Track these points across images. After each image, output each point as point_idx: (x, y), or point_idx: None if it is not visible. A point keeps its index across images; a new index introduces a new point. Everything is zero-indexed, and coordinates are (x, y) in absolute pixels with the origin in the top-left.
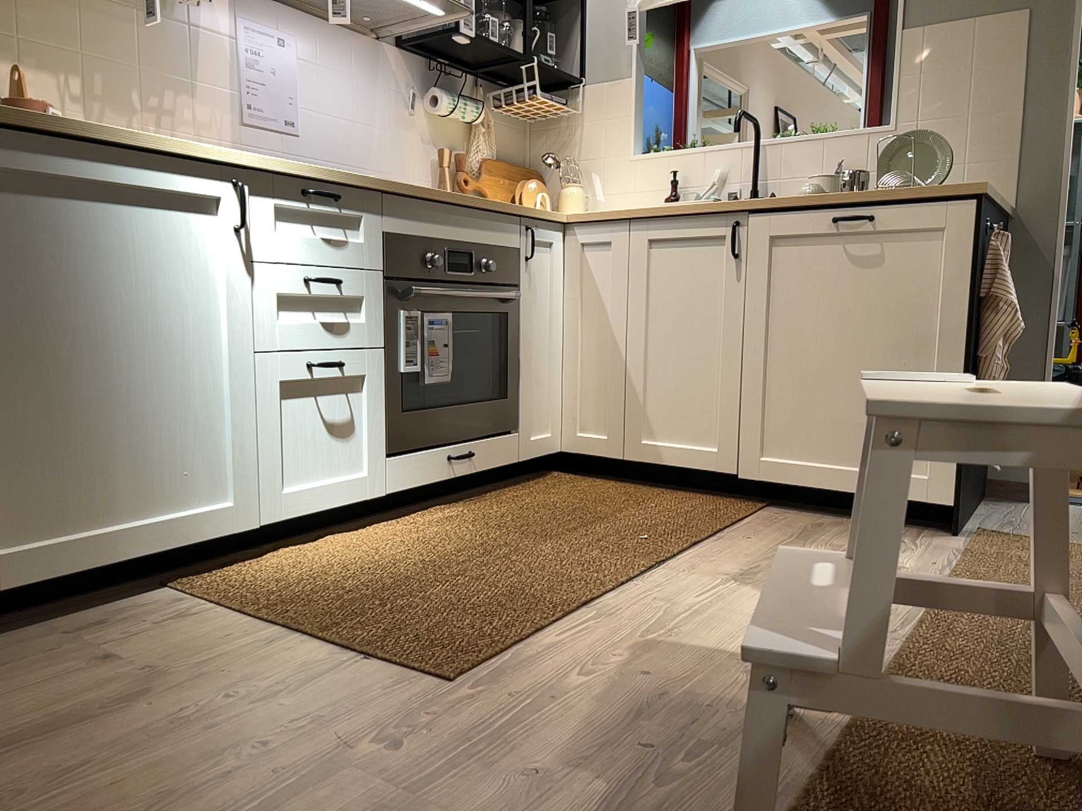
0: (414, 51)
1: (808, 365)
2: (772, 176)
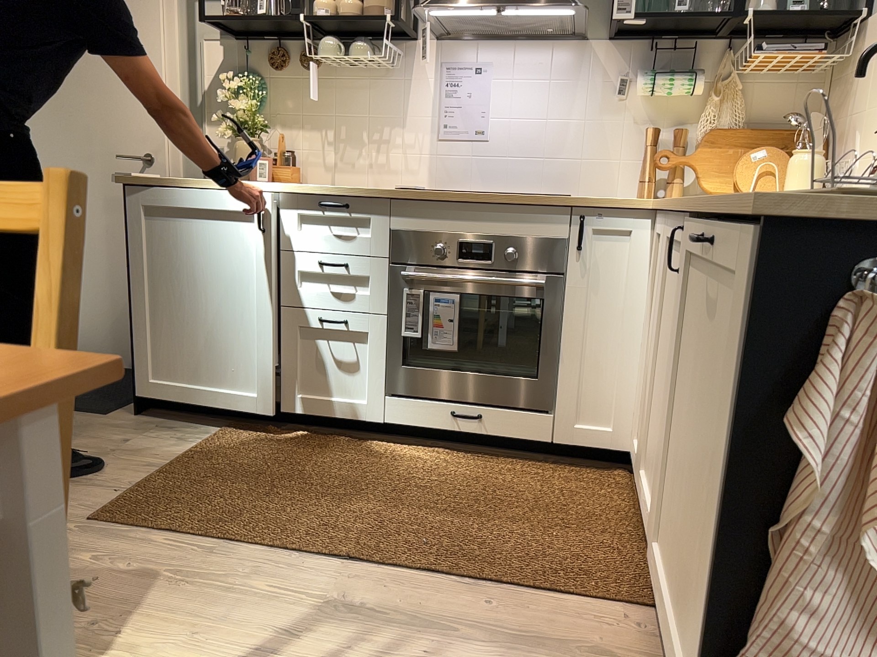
0: (626, 37)
1: (686, 452)
2: None
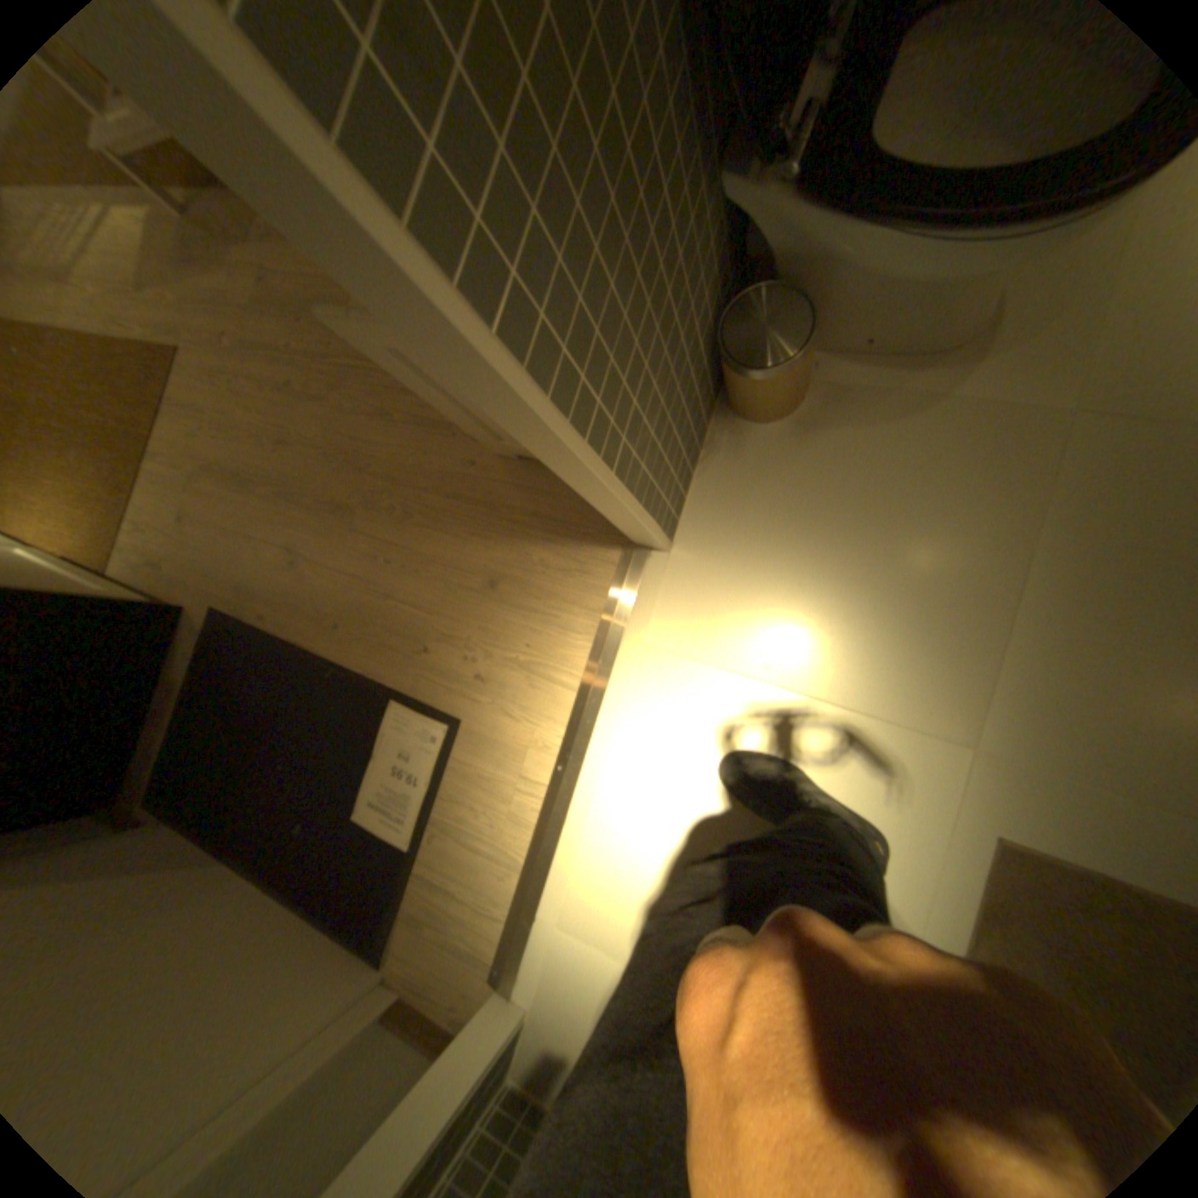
0: None
1: None
2: None
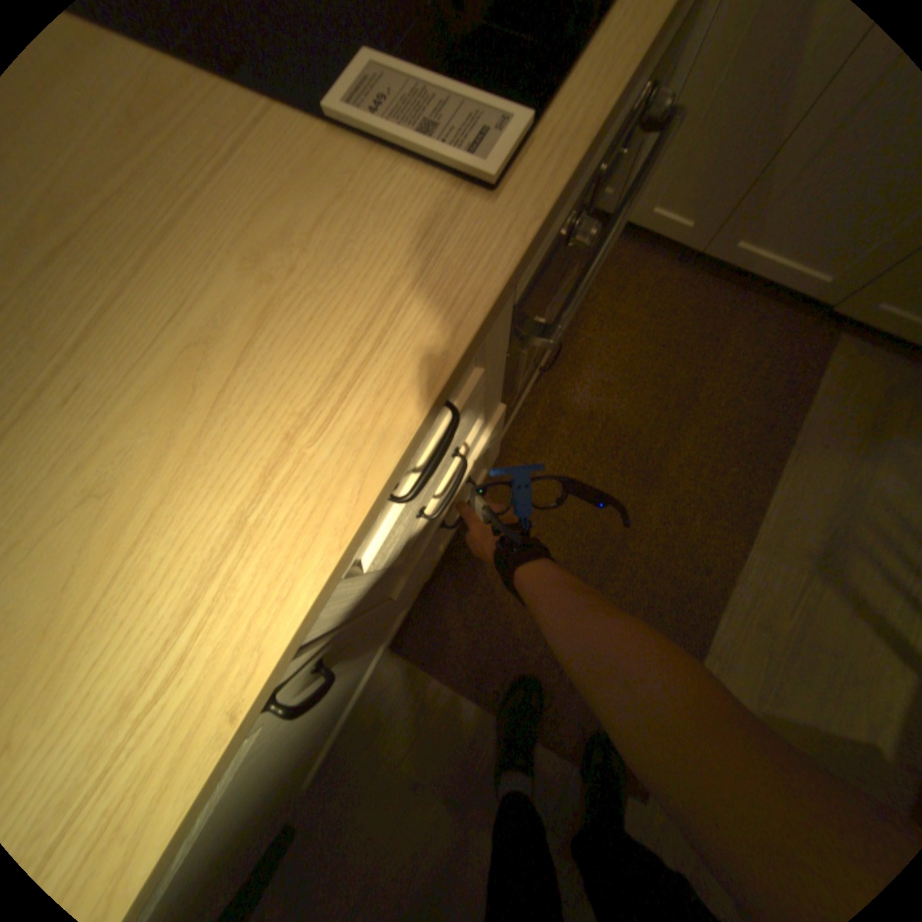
0: None
1: None
2: None
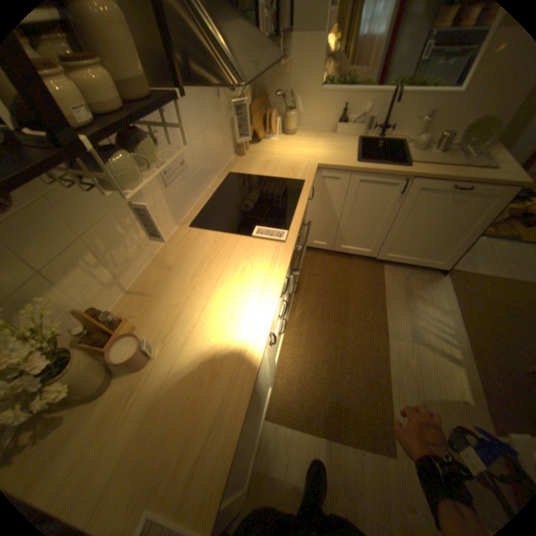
0: None
1: (417, 231)
2: (396, 109)
